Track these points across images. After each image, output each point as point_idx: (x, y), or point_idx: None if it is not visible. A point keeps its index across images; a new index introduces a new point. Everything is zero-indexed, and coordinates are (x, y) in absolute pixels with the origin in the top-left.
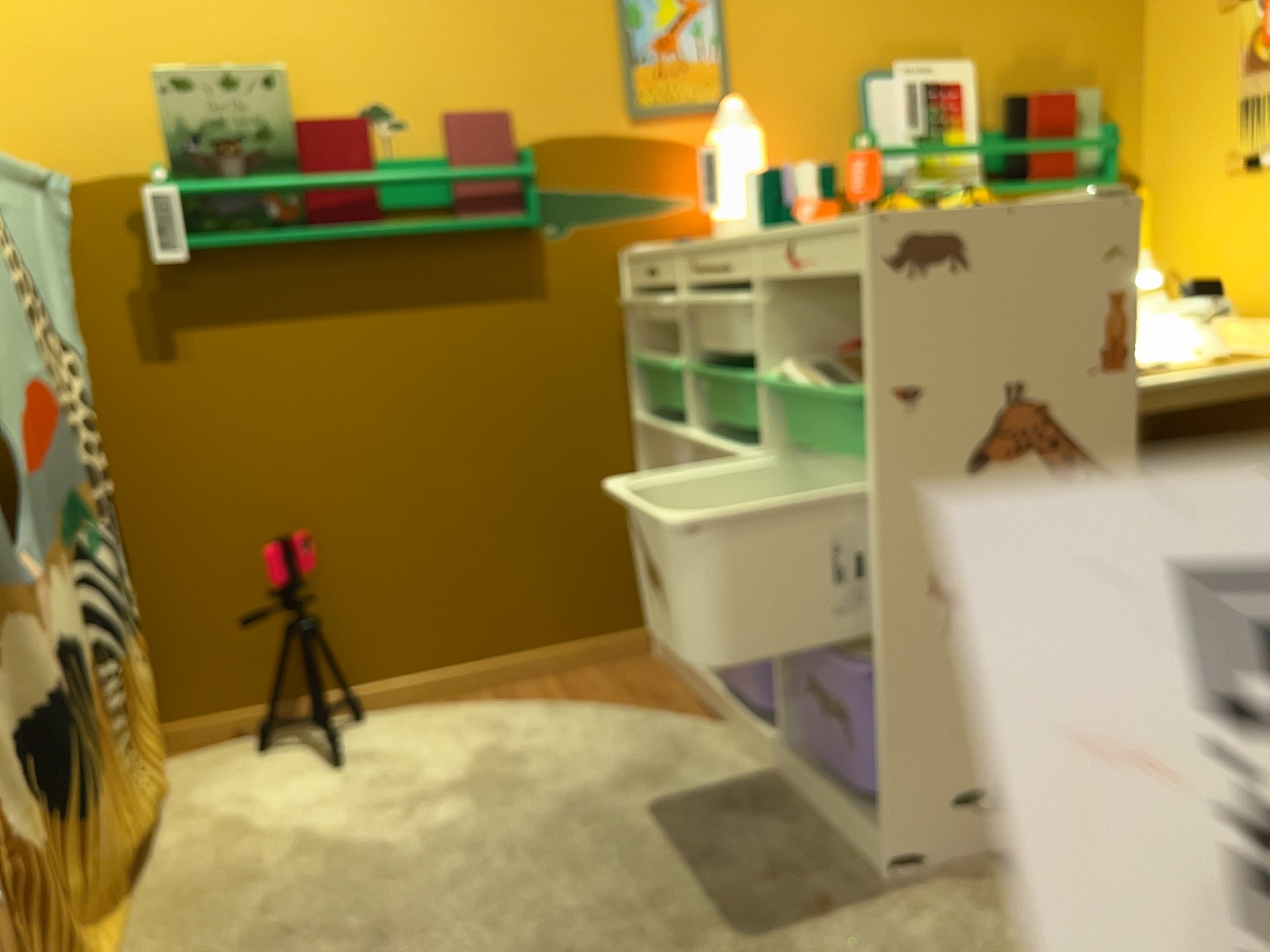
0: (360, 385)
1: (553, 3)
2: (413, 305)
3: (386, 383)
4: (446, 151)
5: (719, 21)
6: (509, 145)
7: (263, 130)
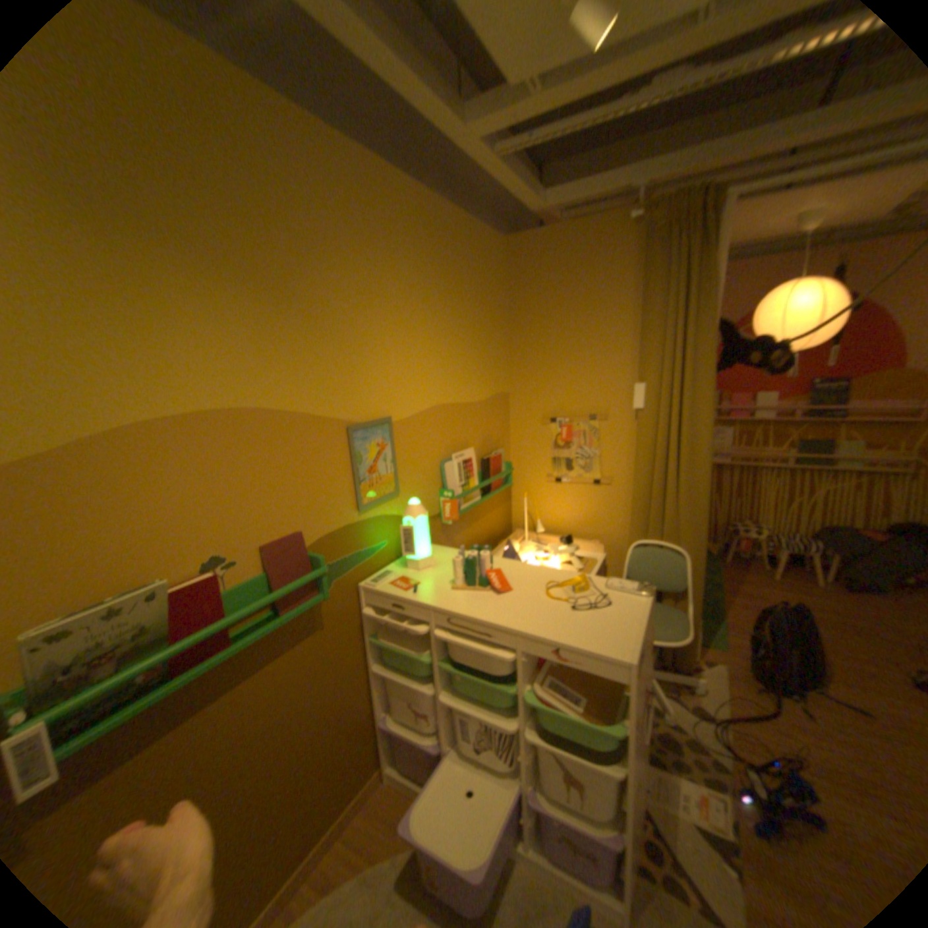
0: (211, 756)
1: (320, 460)
2: (246, 678)
3: (229, 742)
4: (264, 569)
5: (394, 452)
6: (305, 553)
7: (141, 631)
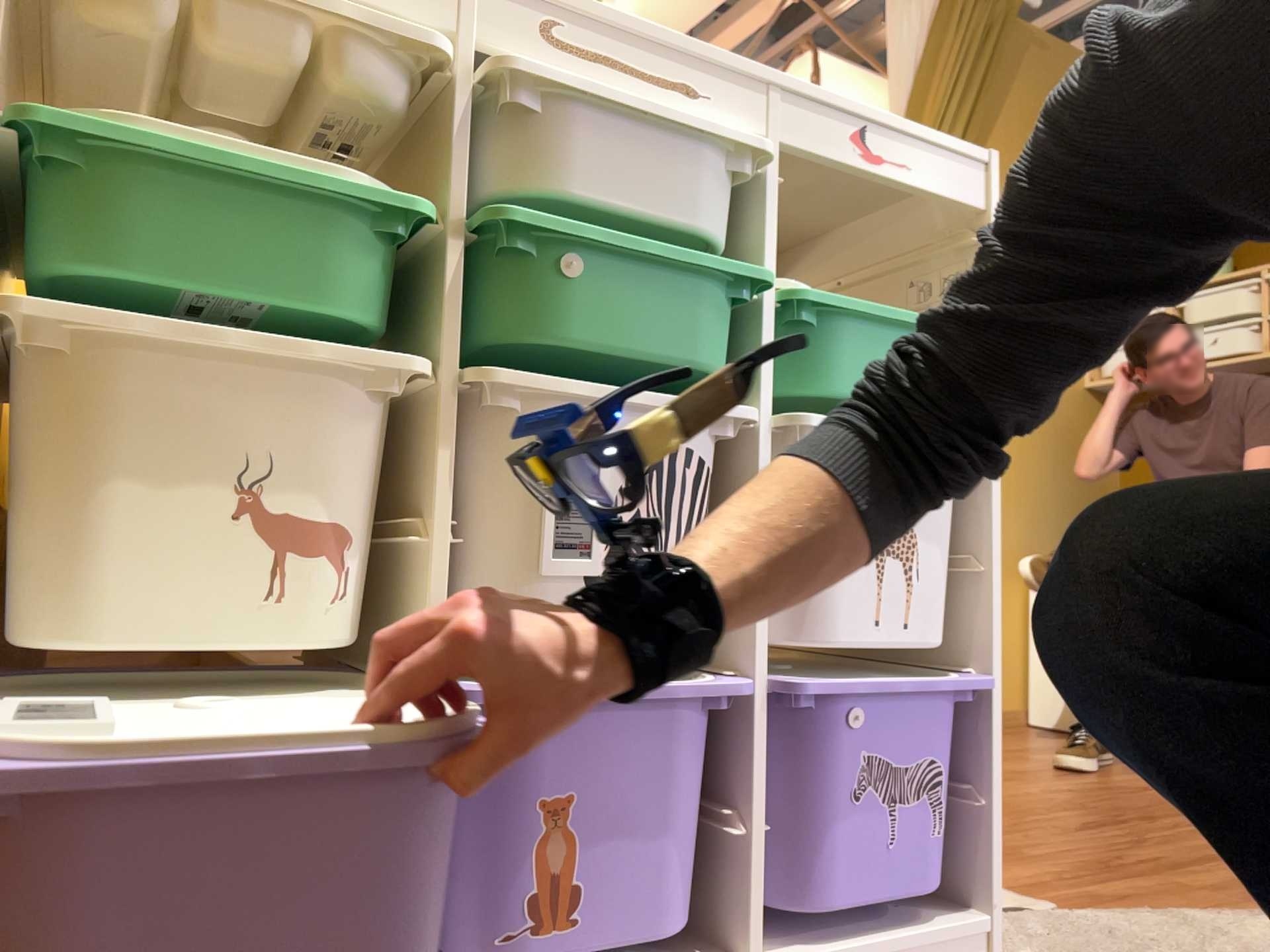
0: None
1: None
2: None
3: None
4: None
5: None
6: None
7: None
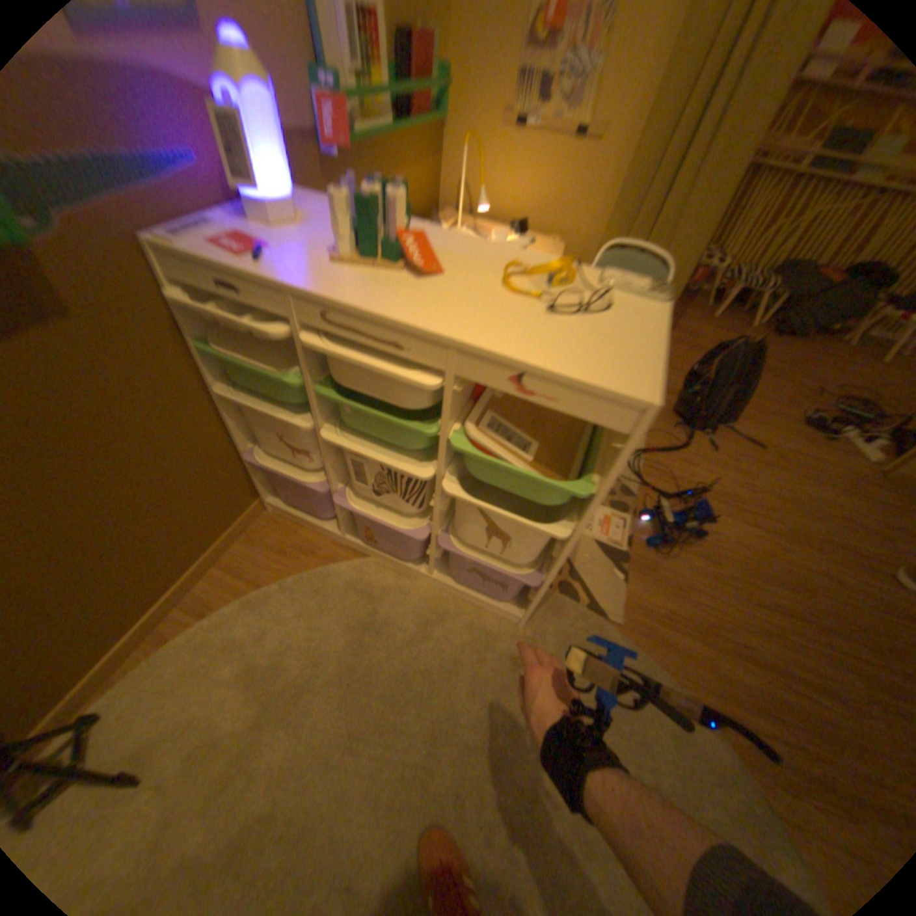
0: None
1: None
2: None
3: None
4: None
5: None
6: None
7: None
